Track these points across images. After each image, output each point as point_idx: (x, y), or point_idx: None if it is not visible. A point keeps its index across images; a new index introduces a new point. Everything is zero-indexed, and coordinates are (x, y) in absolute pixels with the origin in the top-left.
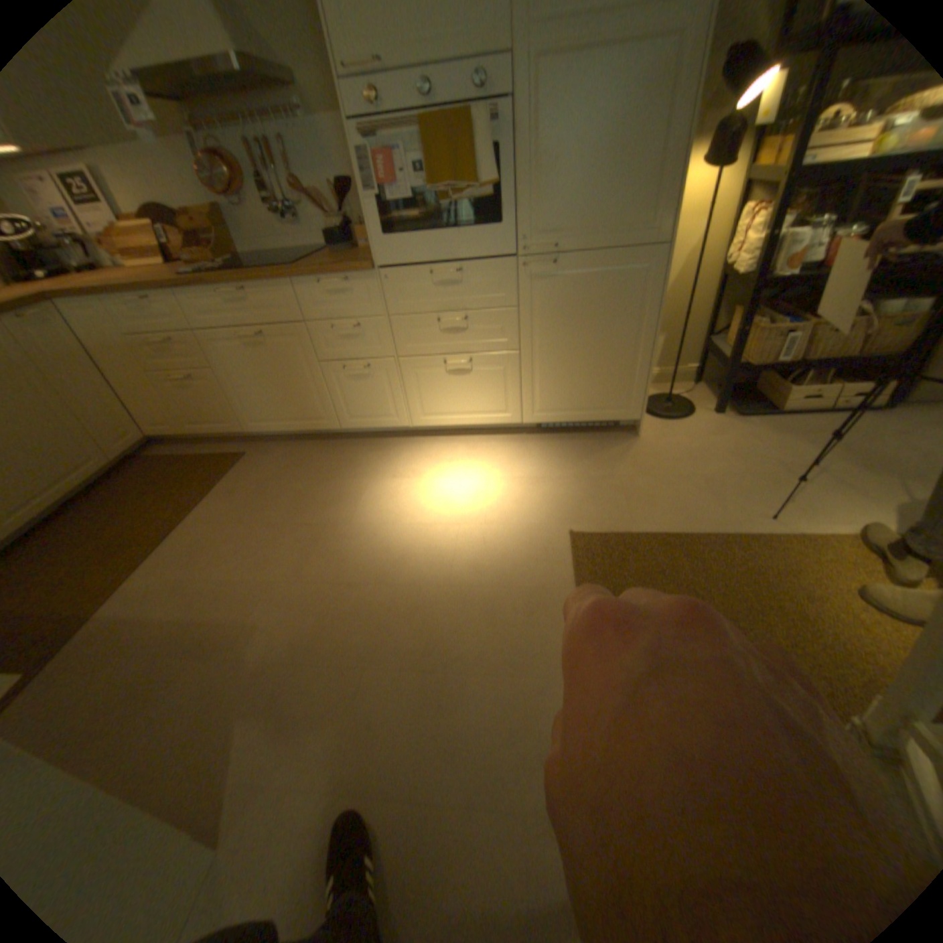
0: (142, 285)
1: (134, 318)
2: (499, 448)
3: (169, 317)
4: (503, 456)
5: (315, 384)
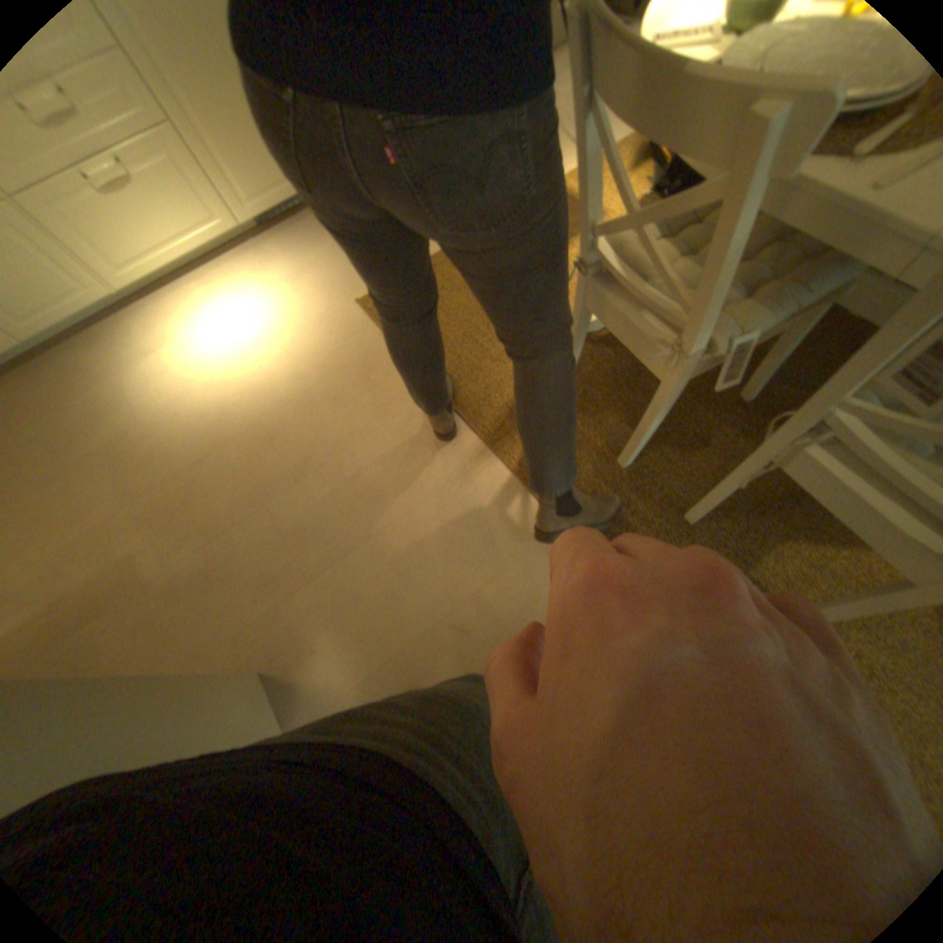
0: None
1: None
2: (235, 267)
3: None
4: (245, 272)
5: None
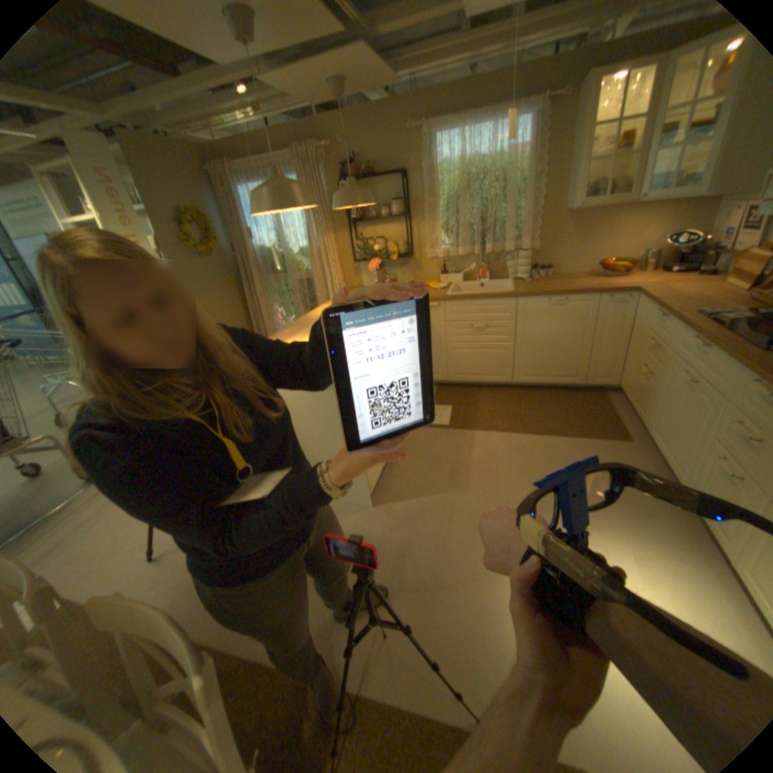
0: (668, 309)
1: (656, 323)
2: None
3: (668, 335)
4: None
5: (698, 449)
